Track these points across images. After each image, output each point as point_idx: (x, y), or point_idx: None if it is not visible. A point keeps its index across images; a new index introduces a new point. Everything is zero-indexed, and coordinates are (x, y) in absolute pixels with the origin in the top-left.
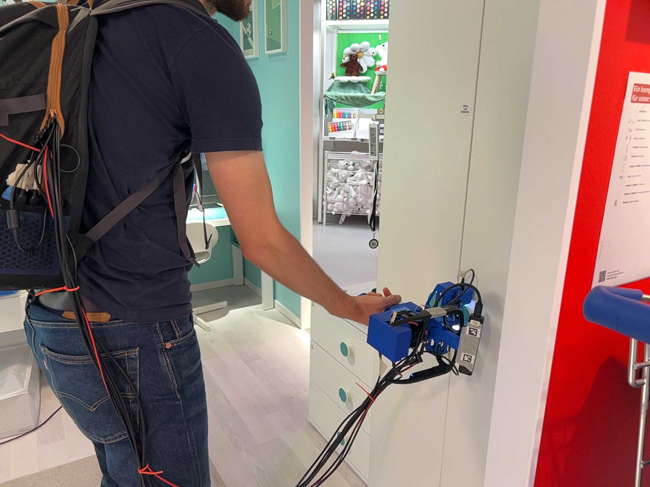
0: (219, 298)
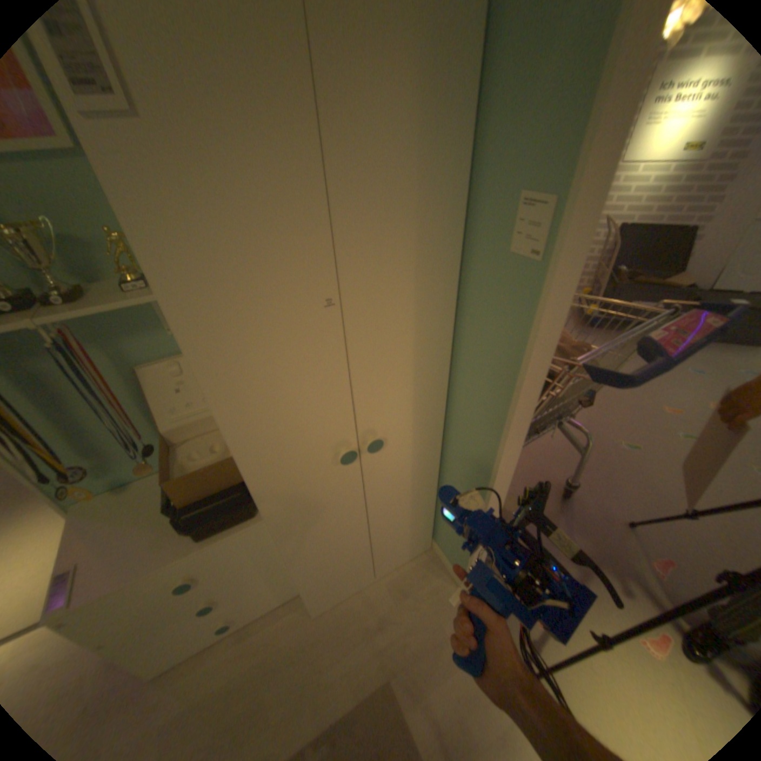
0: None
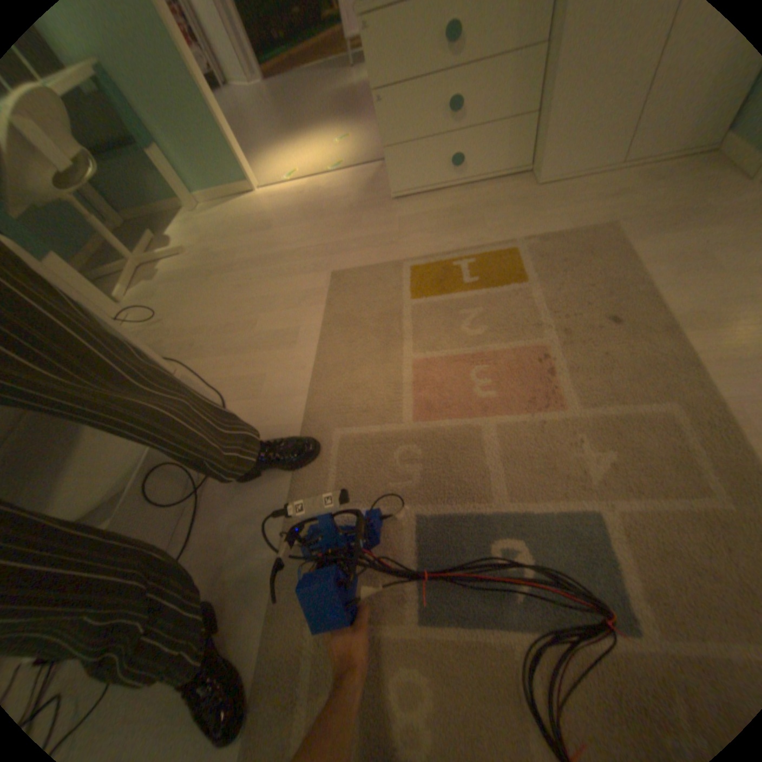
0: (128, 239)
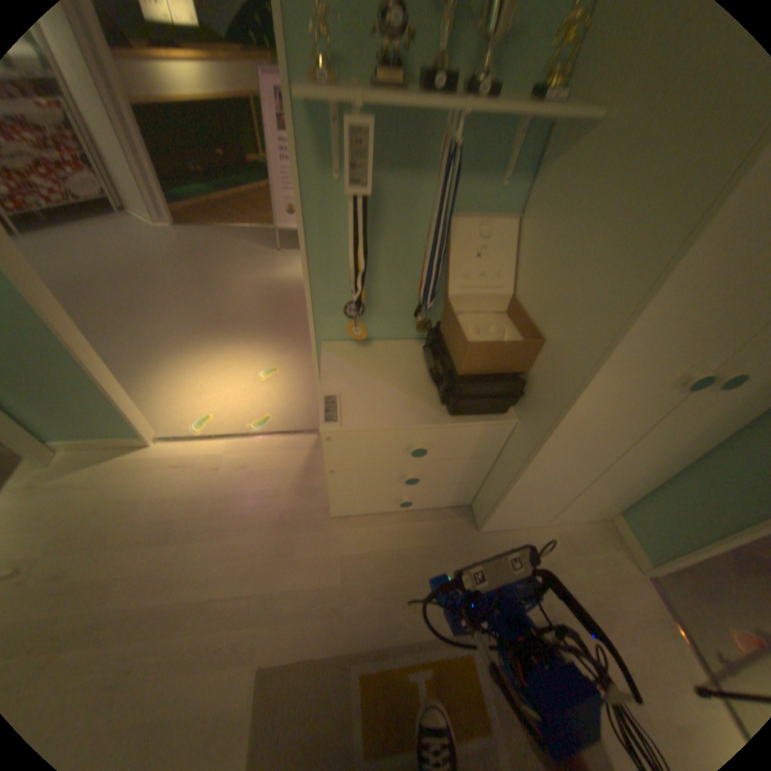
0: None
